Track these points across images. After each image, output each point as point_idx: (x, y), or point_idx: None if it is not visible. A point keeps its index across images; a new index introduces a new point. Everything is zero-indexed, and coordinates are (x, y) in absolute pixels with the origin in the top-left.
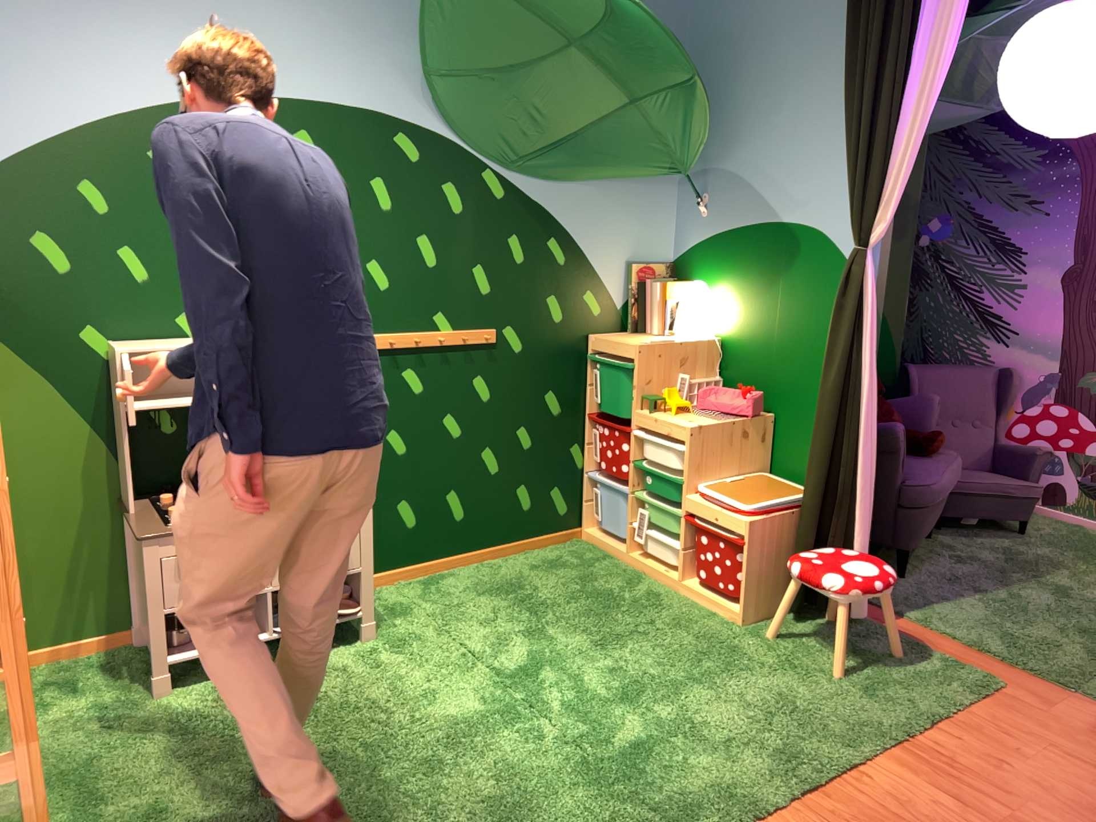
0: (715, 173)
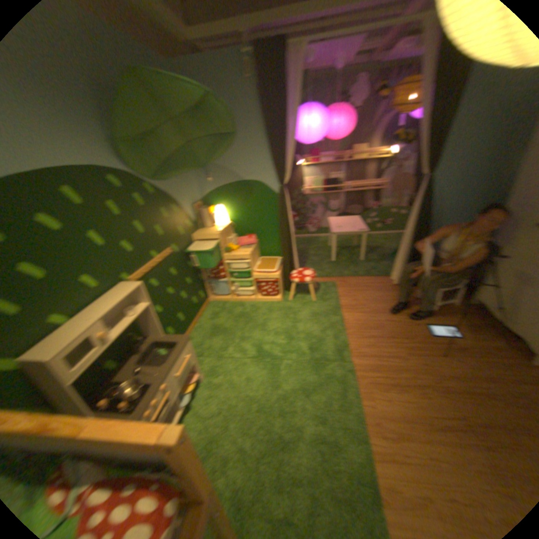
0: (212, 166)
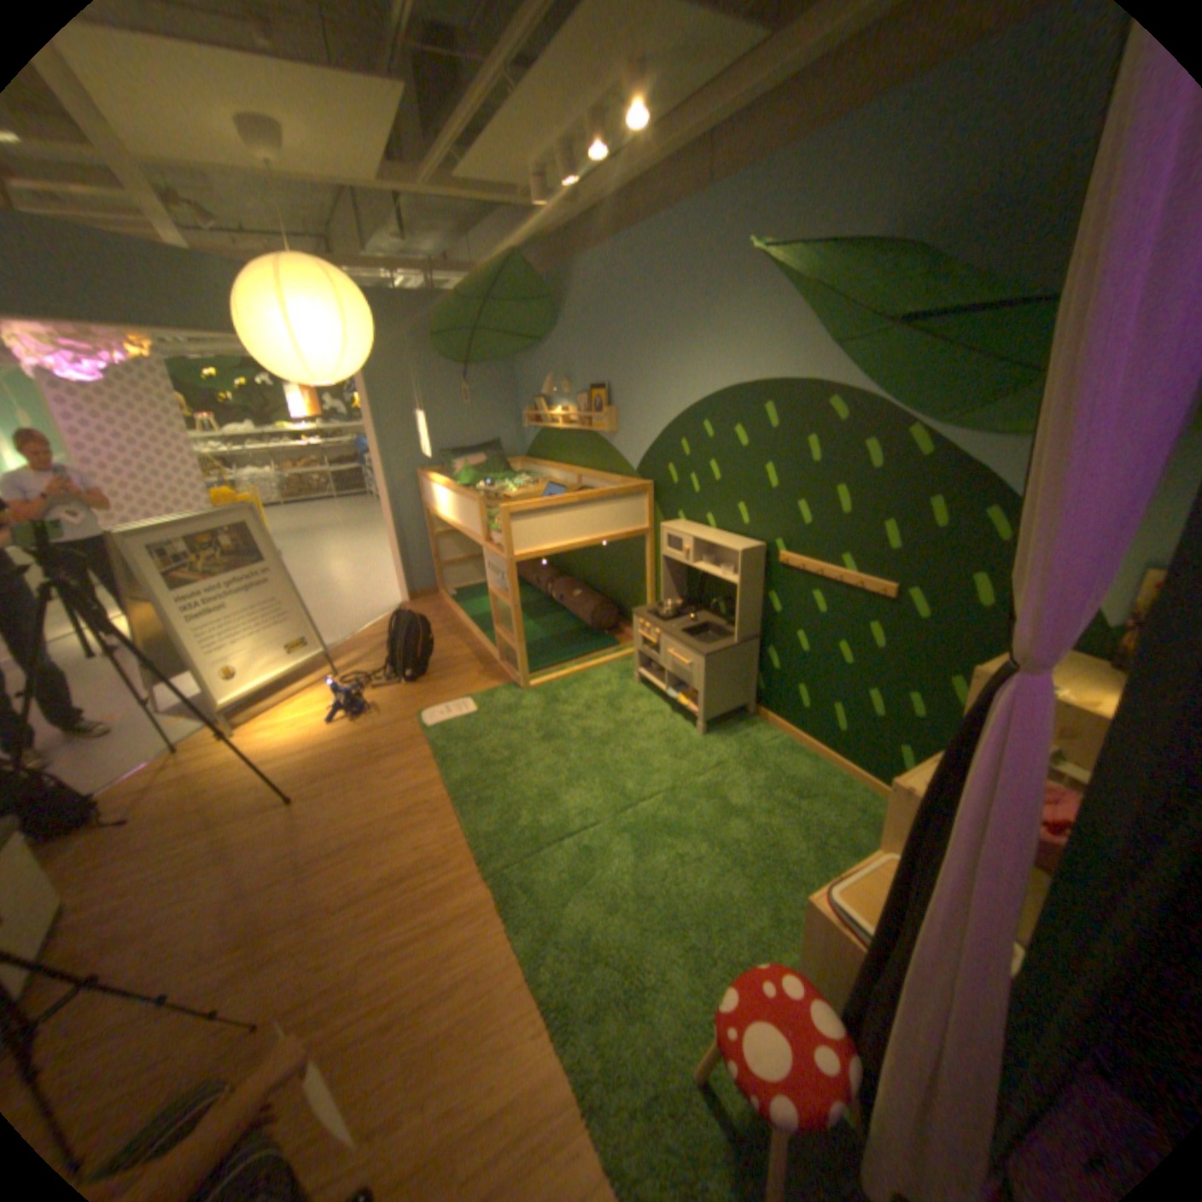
0: None
